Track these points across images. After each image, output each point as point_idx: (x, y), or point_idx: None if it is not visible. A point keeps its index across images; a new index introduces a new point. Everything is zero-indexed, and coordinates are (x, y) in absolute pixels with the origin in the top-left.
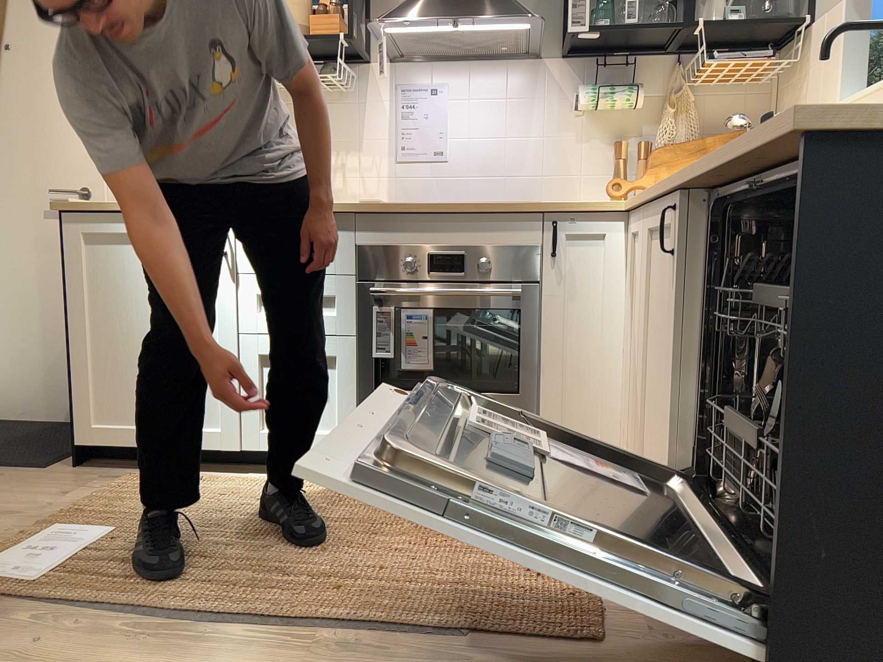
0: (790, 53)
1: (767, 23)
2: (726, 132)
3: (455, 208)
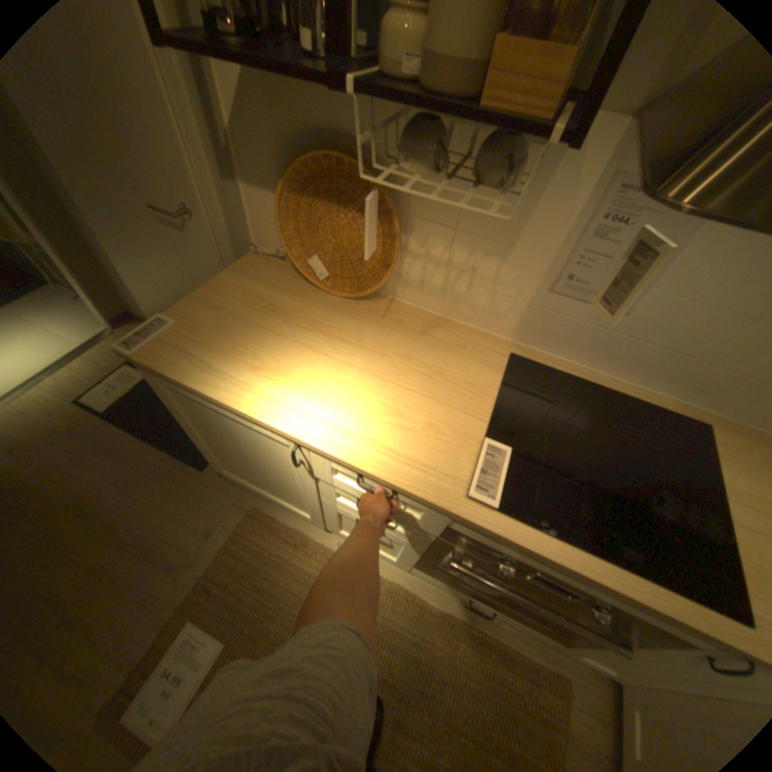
0: None
1: None
2: None
3: (605, 588)
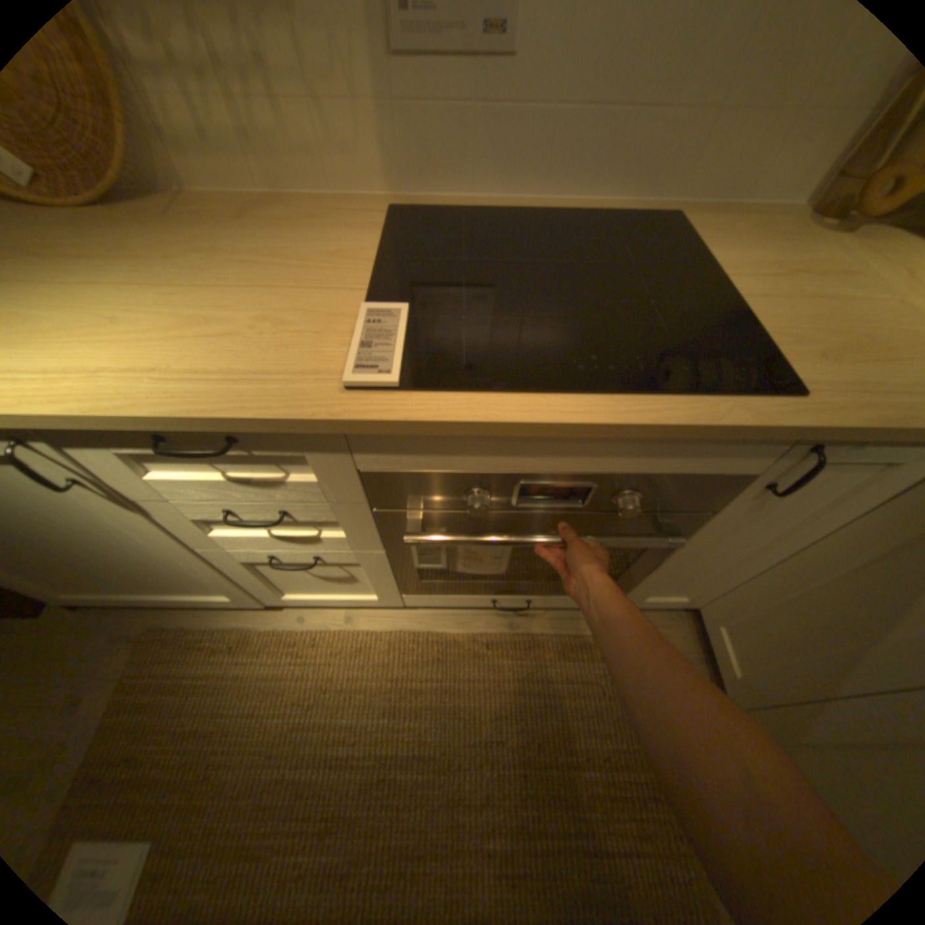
0: None
1: None
2: None
3: (598, 431)
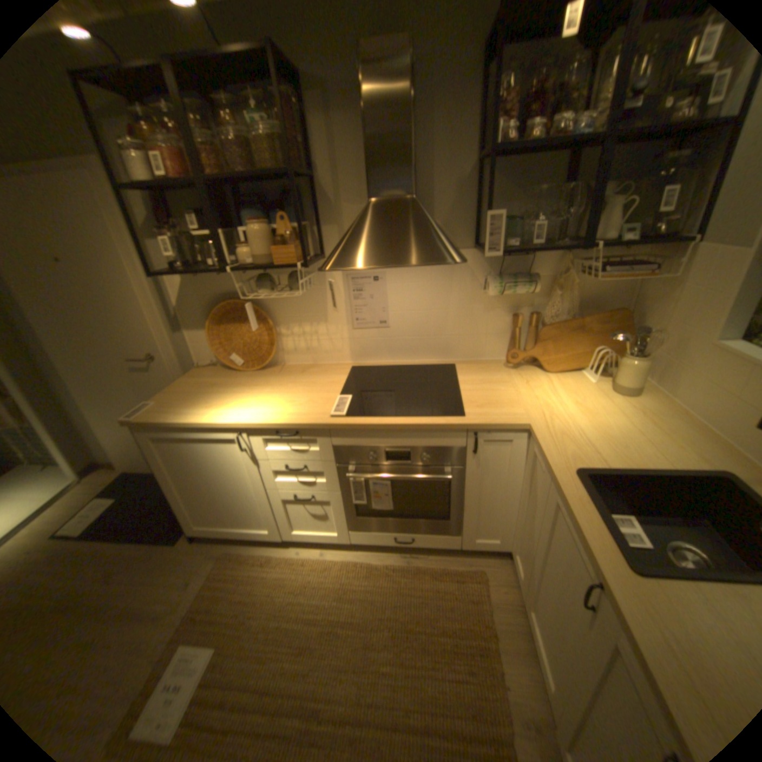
0: (670, 248)
1: (660, 238)
2: (600, 300)
3: (399, 427)
